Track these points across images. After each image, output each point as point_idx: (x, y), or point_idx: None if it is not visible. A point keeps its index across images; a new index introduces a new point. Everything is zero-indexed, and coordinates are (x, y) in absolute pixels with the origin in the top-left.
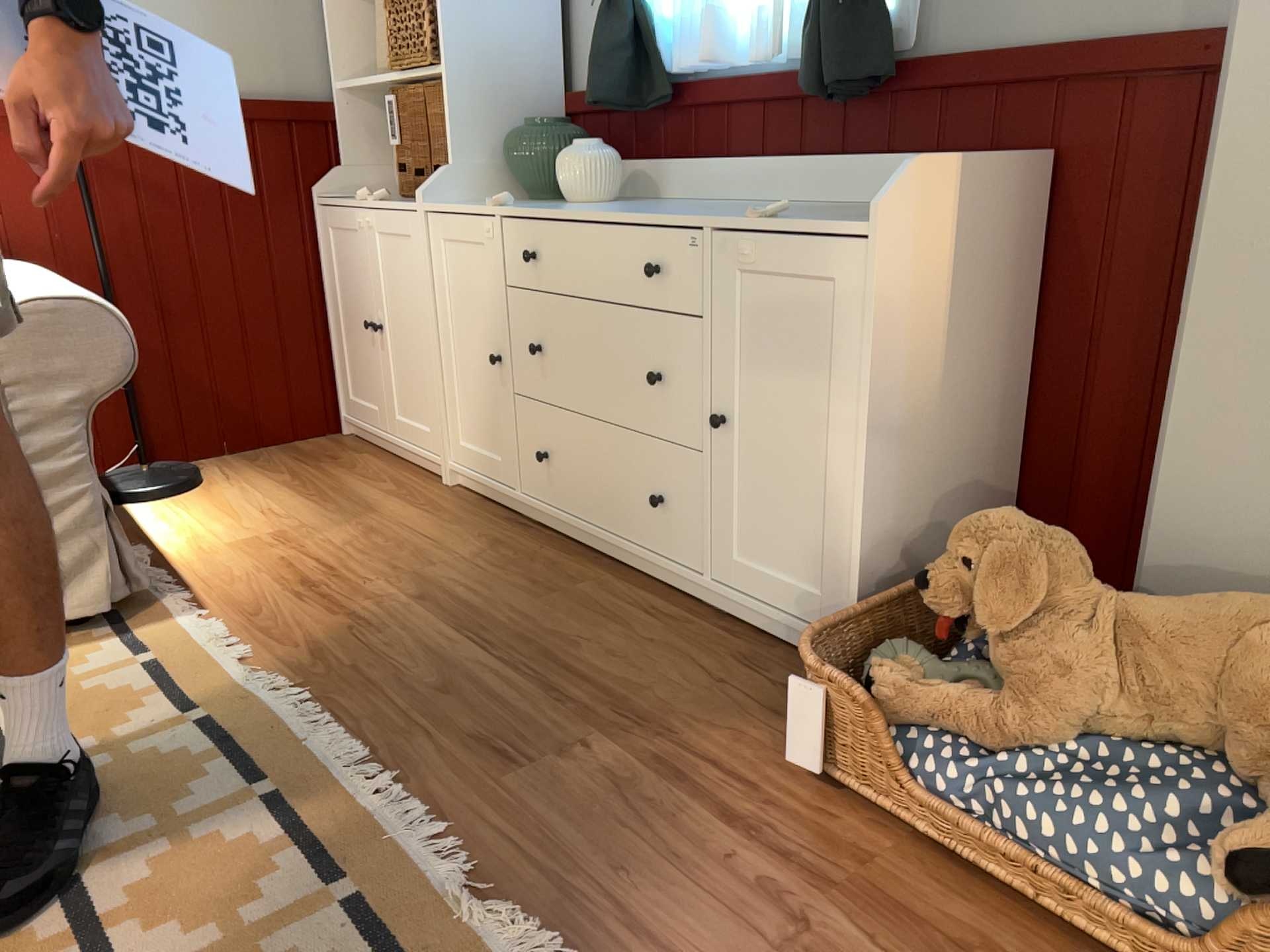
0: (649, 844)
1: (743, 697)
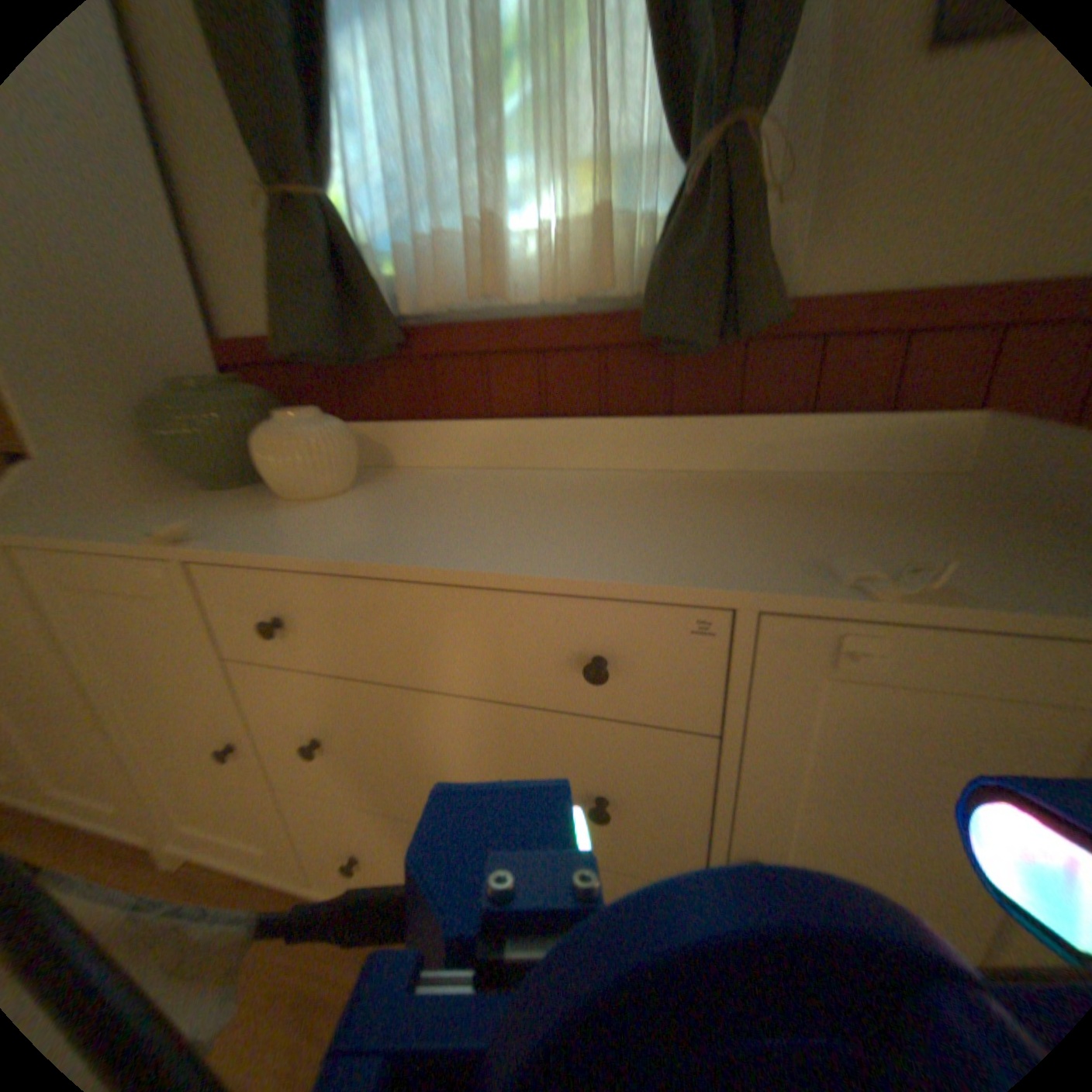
0: None
1: None
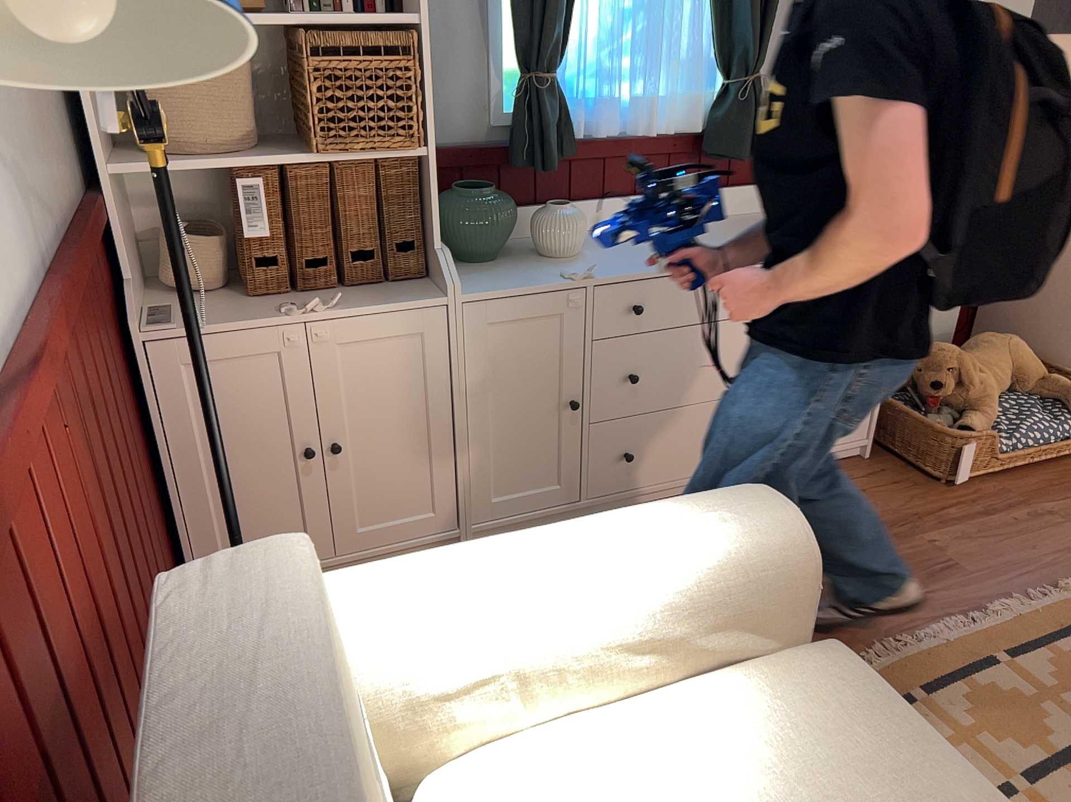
0: (1012, 538)
1: (879, 488)
